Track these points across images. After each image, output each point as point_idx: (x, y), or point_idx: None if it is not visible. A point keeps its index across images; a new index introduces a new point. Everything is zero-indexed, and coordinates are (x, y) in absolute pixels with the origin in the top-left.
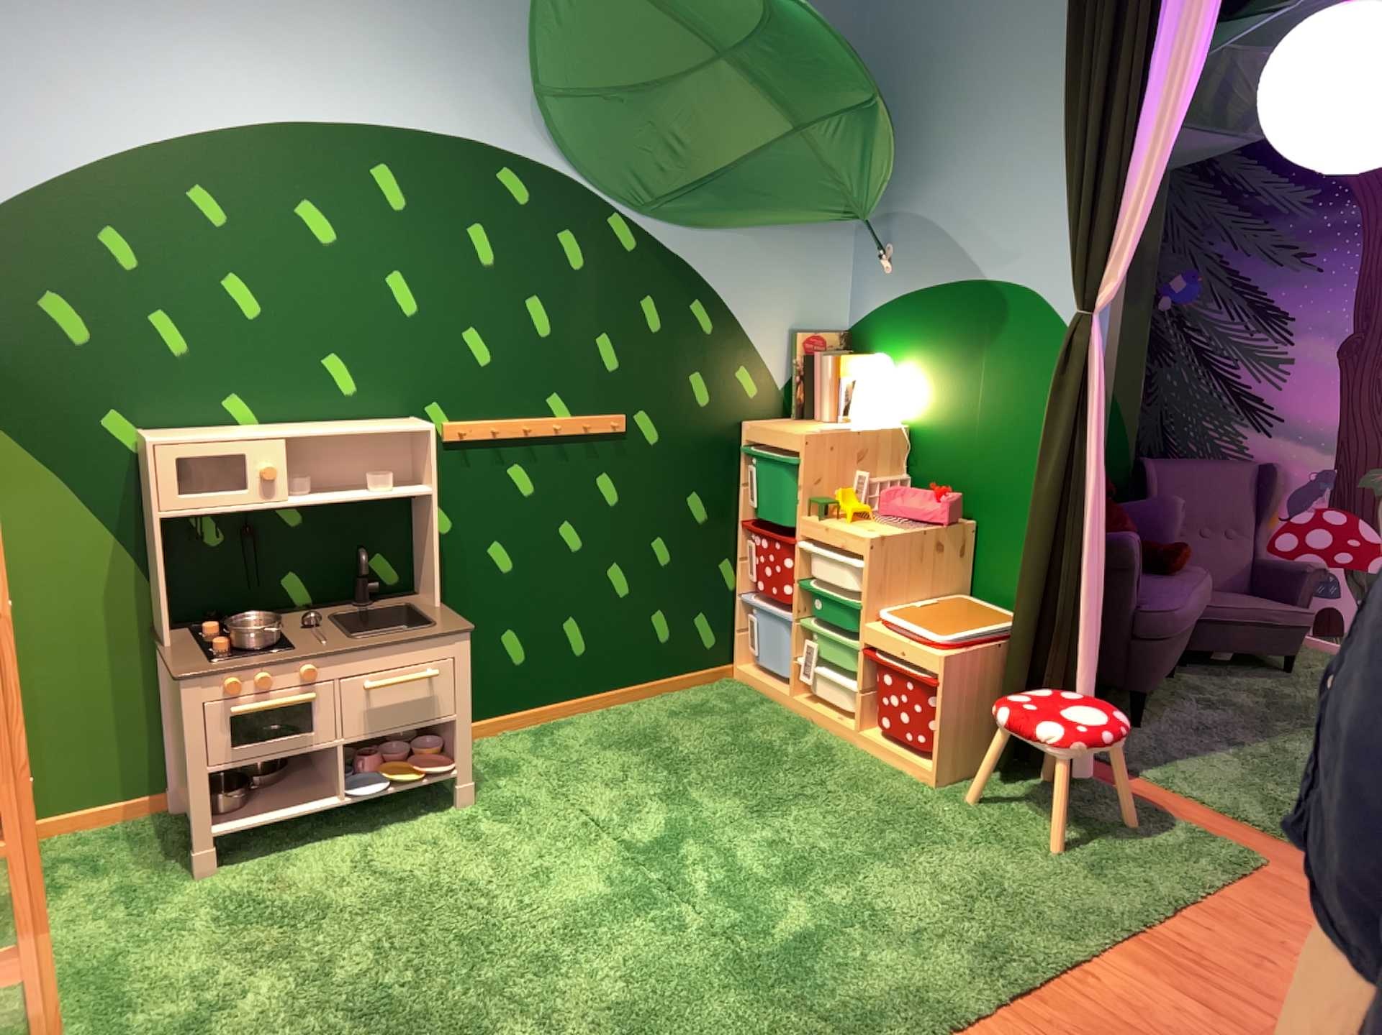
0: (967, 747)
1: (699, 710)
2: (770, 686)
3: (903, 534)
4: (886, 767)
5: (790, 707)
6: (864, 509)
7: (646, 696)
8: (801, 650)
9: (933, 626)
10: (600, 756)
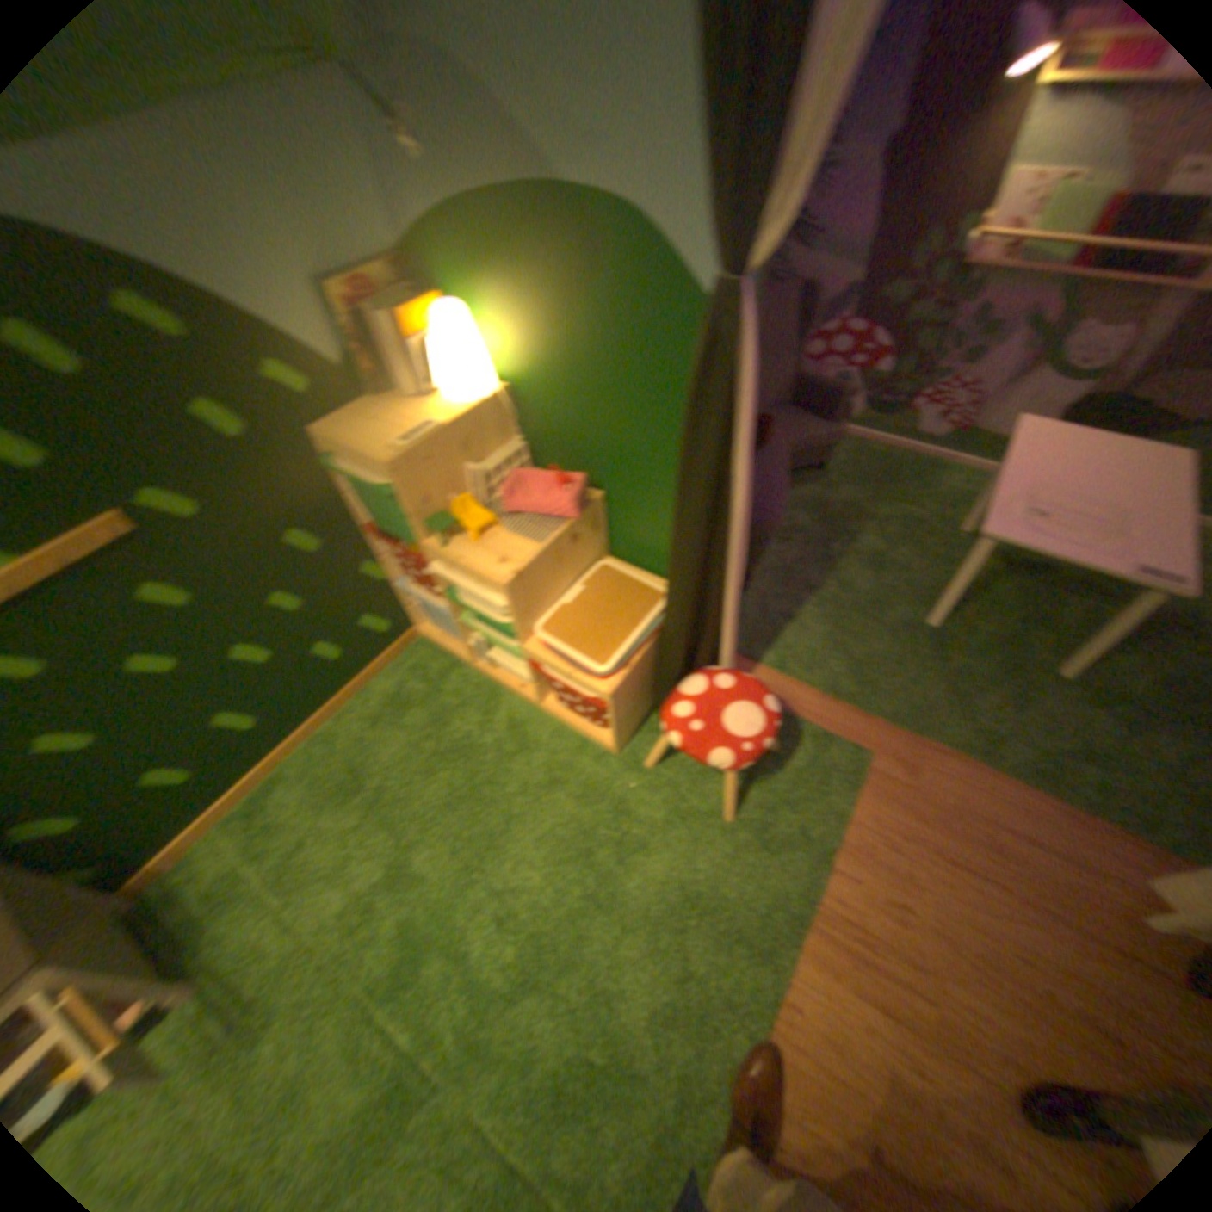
0: (637, 715)
1: (398, 701)
2: (454, 650)
3: (538, 556)
4: (573, 735)
5: (476, 668)
6: (489, 521)
7: (347, 700)
8: (470, 632)
9: (590, 645)
10: (318, 825)
